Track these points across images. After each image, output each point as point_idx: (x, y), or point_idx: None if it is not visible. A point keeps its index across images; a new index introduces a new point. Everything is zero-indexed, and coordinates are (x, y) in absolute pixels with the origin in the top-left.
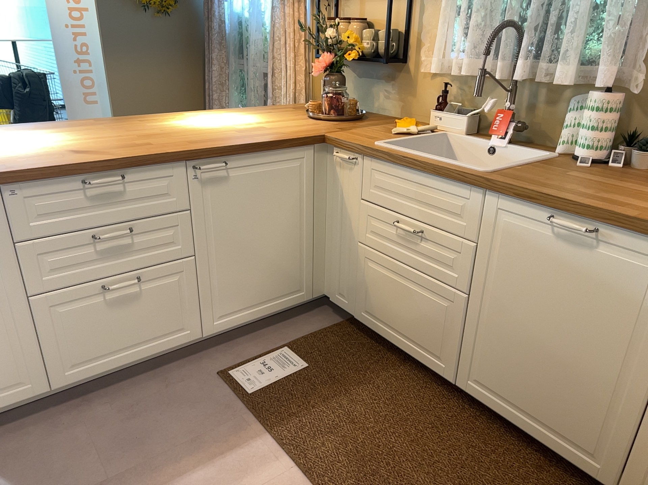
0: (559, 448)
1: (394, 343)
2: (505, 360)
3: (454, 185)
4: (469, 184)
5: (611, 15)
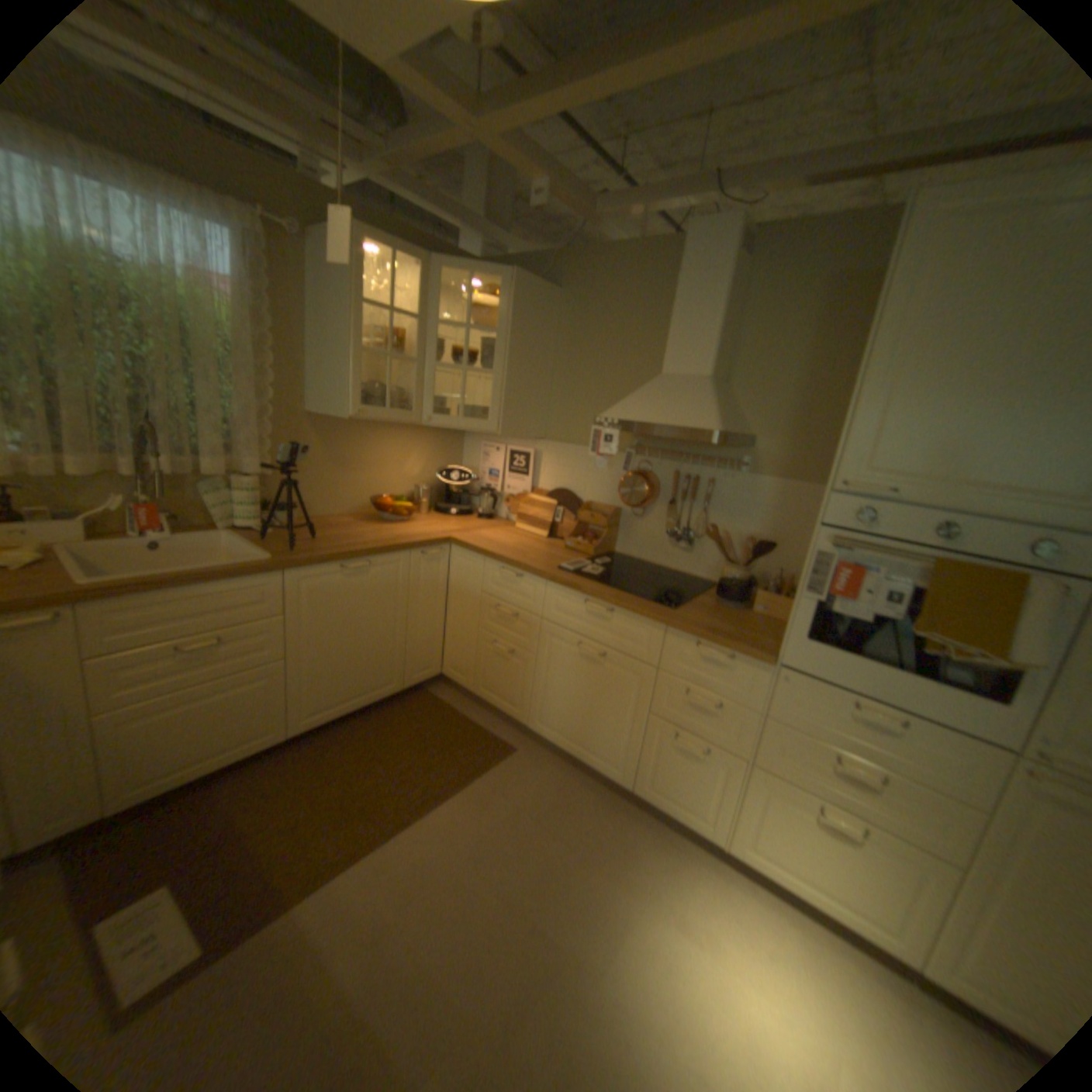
0: (374, 698)
1: (200, 779)
2: (329, 680)
3: (250, 582)
4: (272, 573)
5: (233, 421)
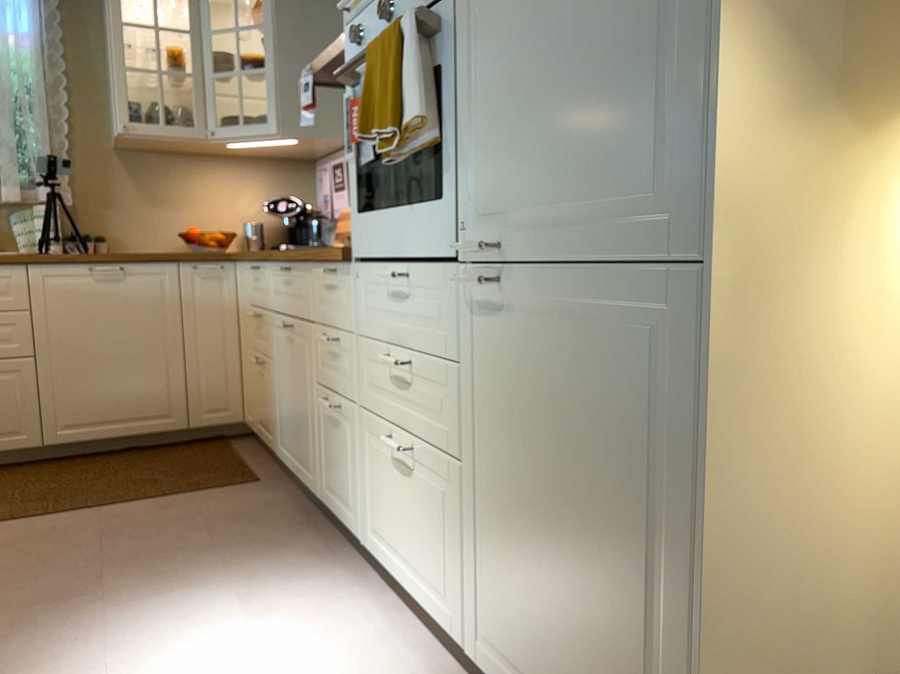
0: (146, 427)
1: None
2: (85, 391)
3: None
4: (10, 263)
5: (31, 152)
